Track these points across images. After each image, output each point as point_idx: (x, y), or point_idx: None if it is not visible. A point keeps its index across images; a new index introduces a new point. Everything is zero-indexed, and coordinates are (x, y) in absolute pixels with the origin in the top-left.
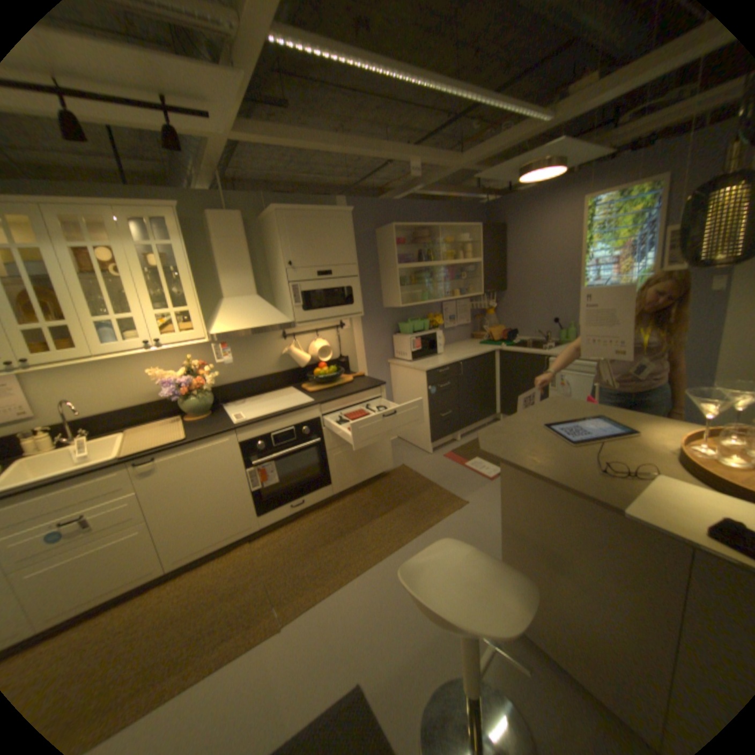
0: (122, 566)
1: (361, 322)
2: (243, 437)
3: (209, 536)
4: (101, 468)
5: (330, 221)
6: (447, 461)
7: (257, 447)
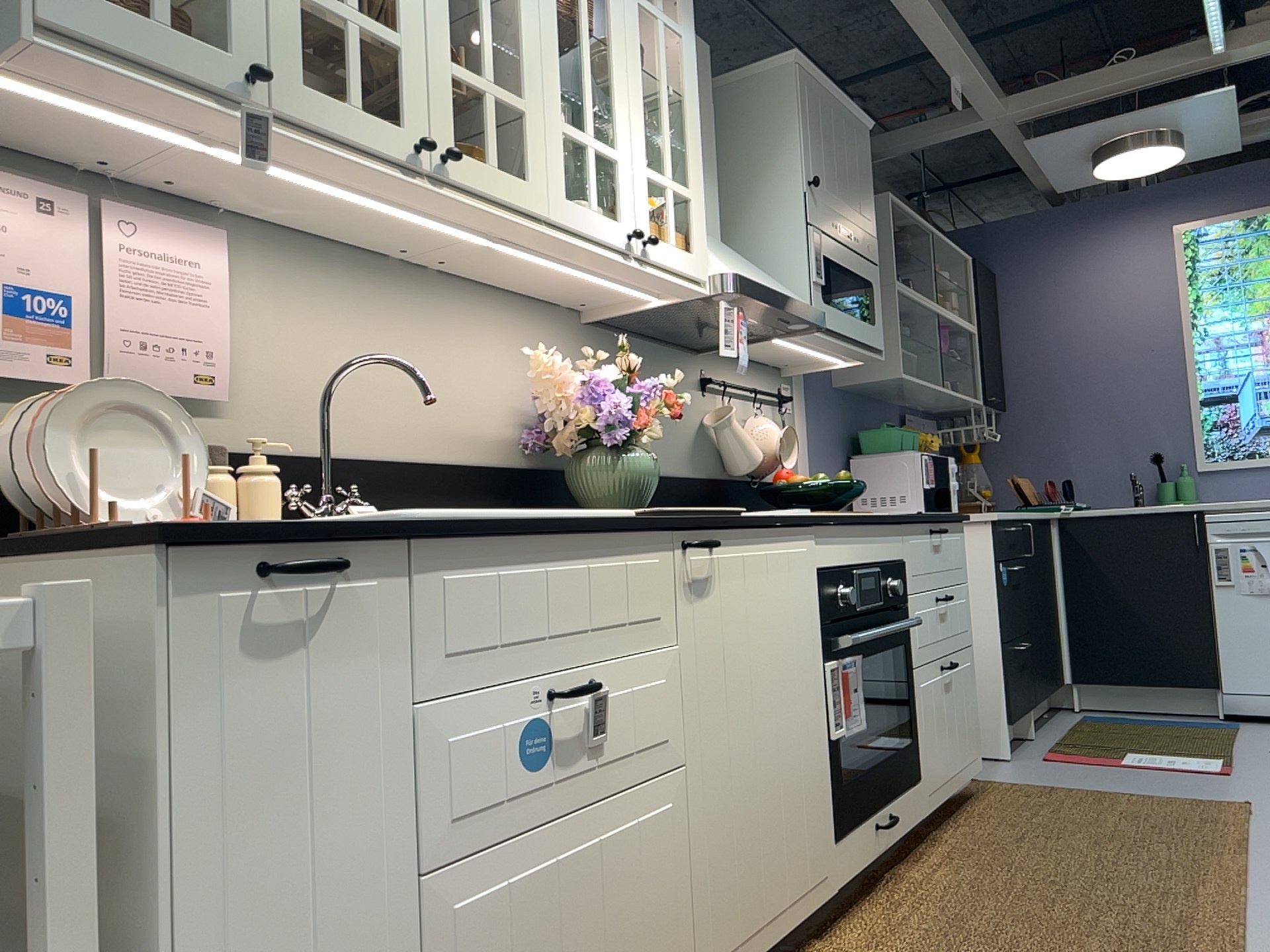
0: (632, 940)
1: (808, 406)
2: (823, 556)
3: (770, 877)
4: (643, 522)
5: (852, 132)
6: (1070, 763)
7: (839, 597)
